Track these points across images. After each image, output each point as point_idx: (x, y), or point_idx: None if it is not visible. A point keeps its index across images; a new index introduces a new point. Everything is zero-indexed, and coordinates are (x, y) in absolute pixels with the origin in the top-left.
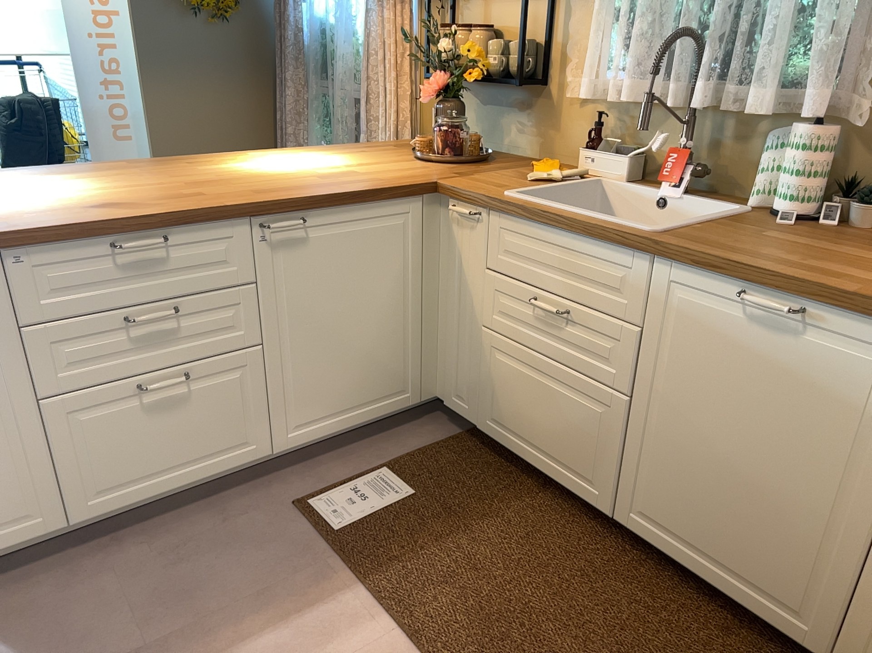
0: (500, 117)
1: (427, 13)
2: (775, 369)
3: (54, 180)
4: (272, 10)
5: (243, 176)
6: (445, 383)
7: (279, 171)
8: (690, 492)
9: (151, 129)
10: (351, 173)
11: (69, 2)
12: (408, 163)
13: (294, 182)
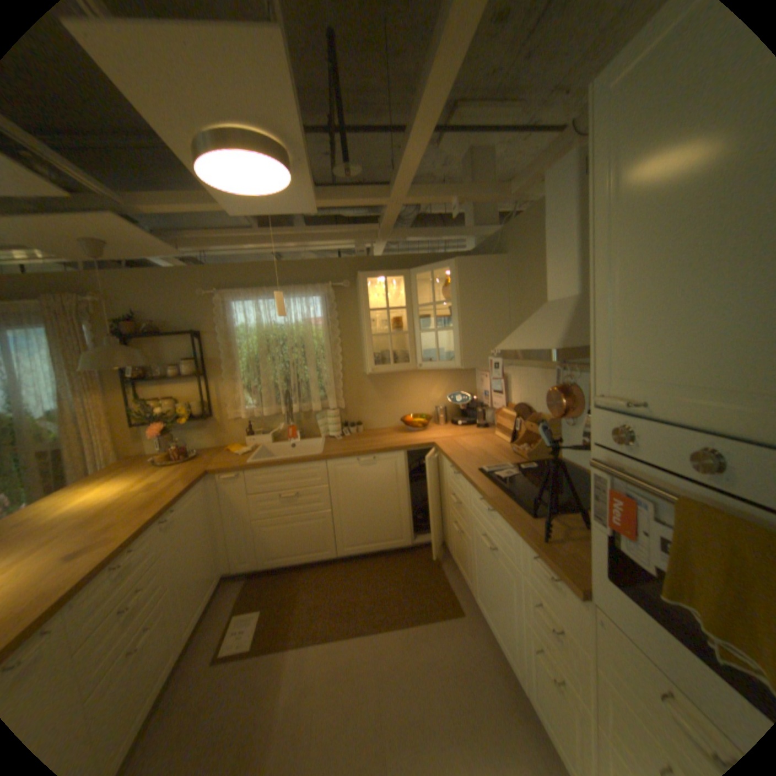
0: (185, 435)
1: (125, 397)
2: (372, 476)
3: None
4: None
5: (94, 512)
6: (227, 565)
7: (106, 501)
8: (361, 527)
9: None
10: (153, 485)
11: None
12: (164, 471)
13: (140, 500)
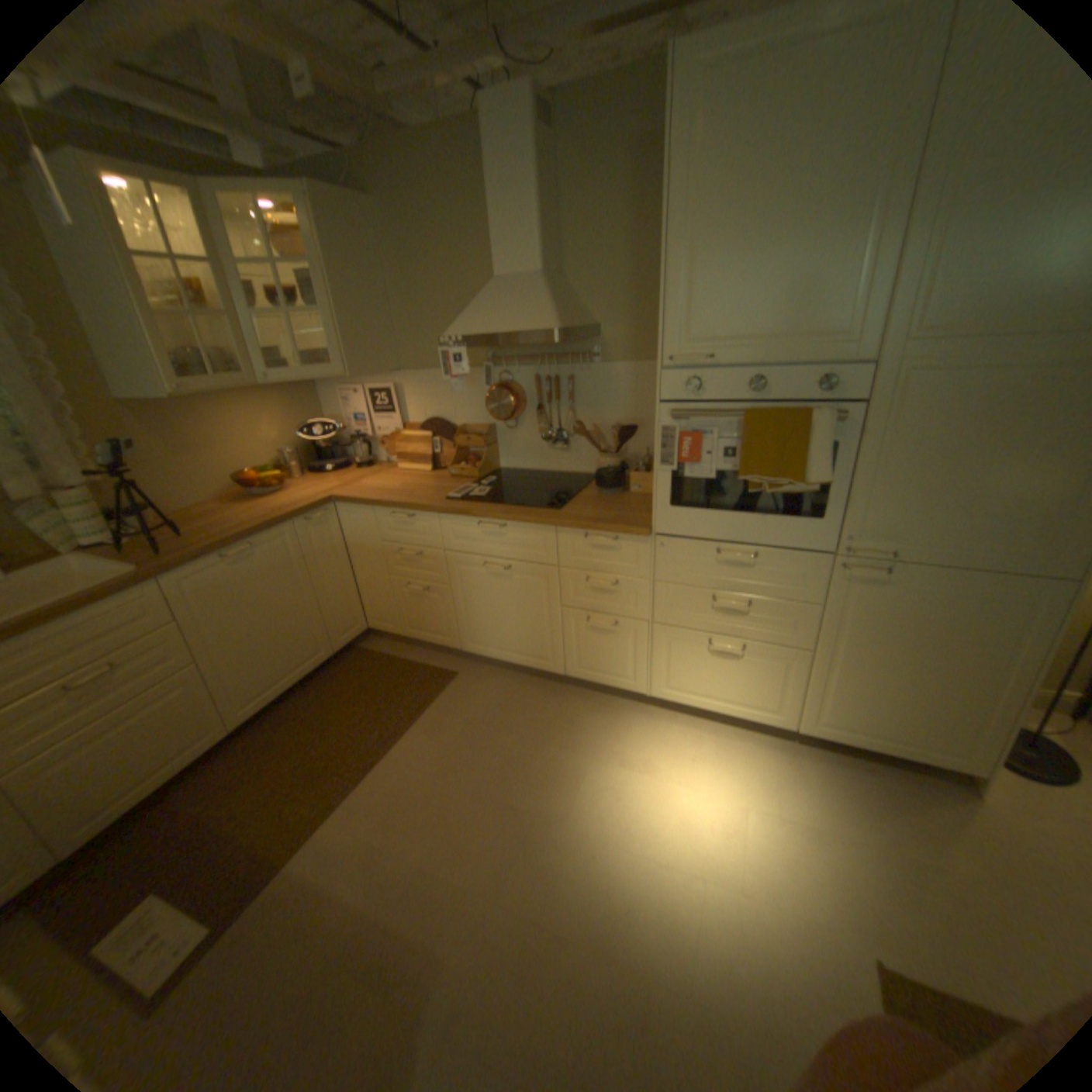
0: None
1: None
2: (254, 575)
3: None
4: None
5: None
6: None
7: None
8: (257, 664)
9: None
10: None
11: None
12: None
13: None
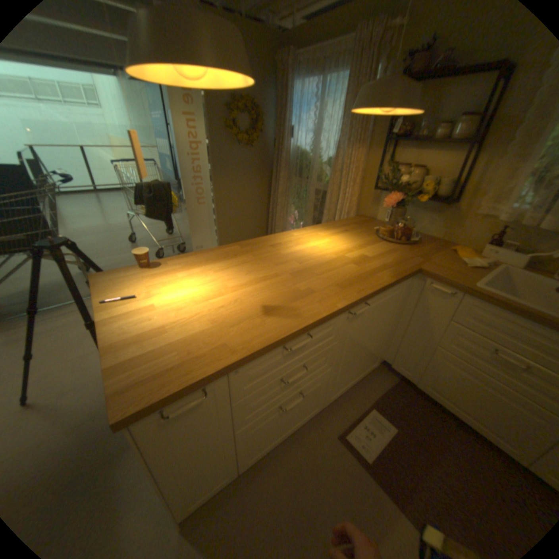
0: (418, 212)
1: (384, 154)
2: None
3: (213, 270)
4: (270, 139)
5: (313, 263)
6: (394, 357)
7: (326, 255)
8: None
9: (215, 200)
10: (366, 257)
11: (176, 136)
12: (383, 244)
13: (348, 271)
